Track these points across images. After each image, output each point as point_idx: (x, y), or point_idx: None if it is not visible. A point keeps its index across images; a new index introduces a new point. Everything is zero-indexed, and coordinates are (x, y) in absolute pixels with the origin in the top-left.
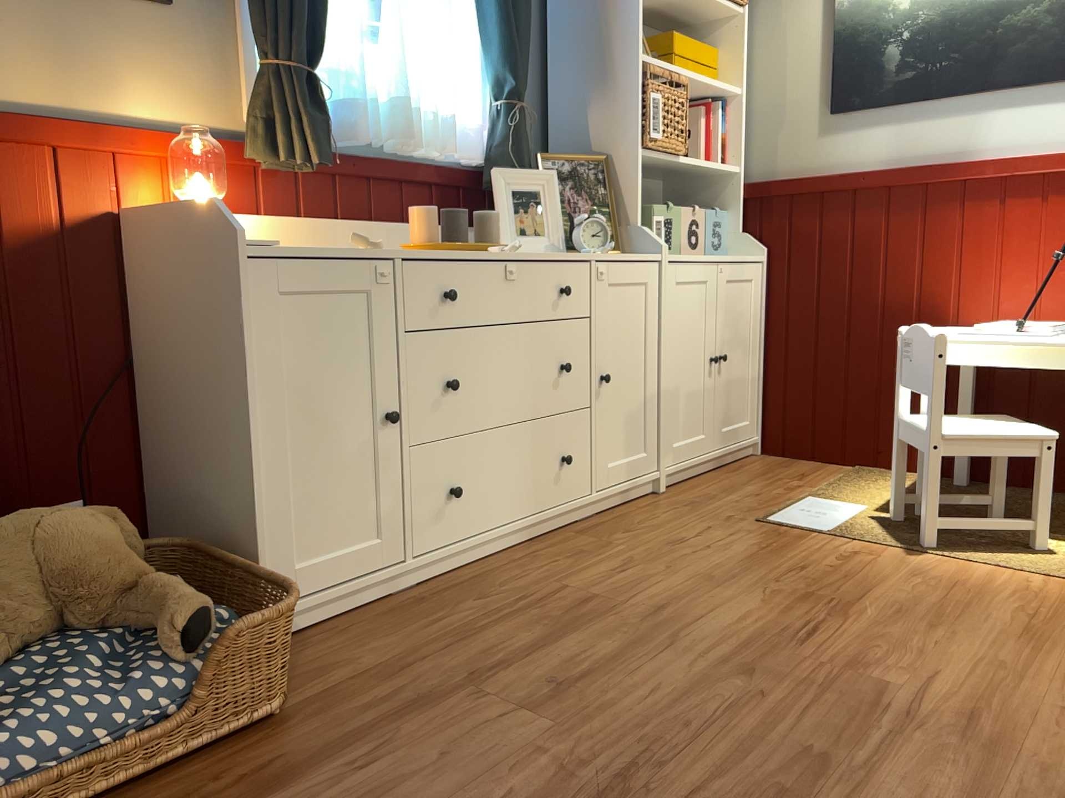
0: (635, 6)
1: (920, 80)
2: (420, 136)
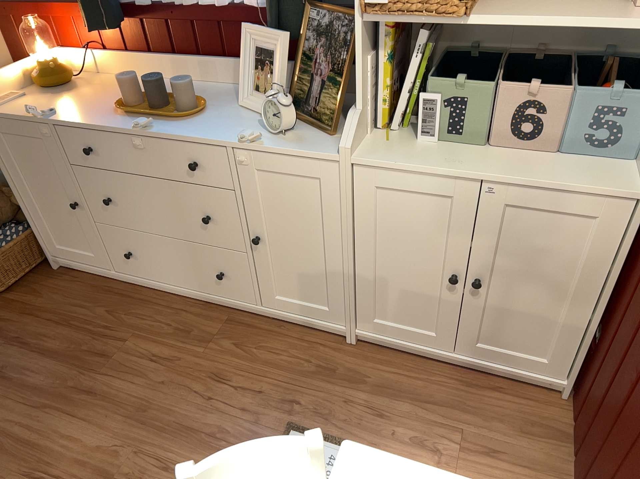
0: None
1: None
2: None
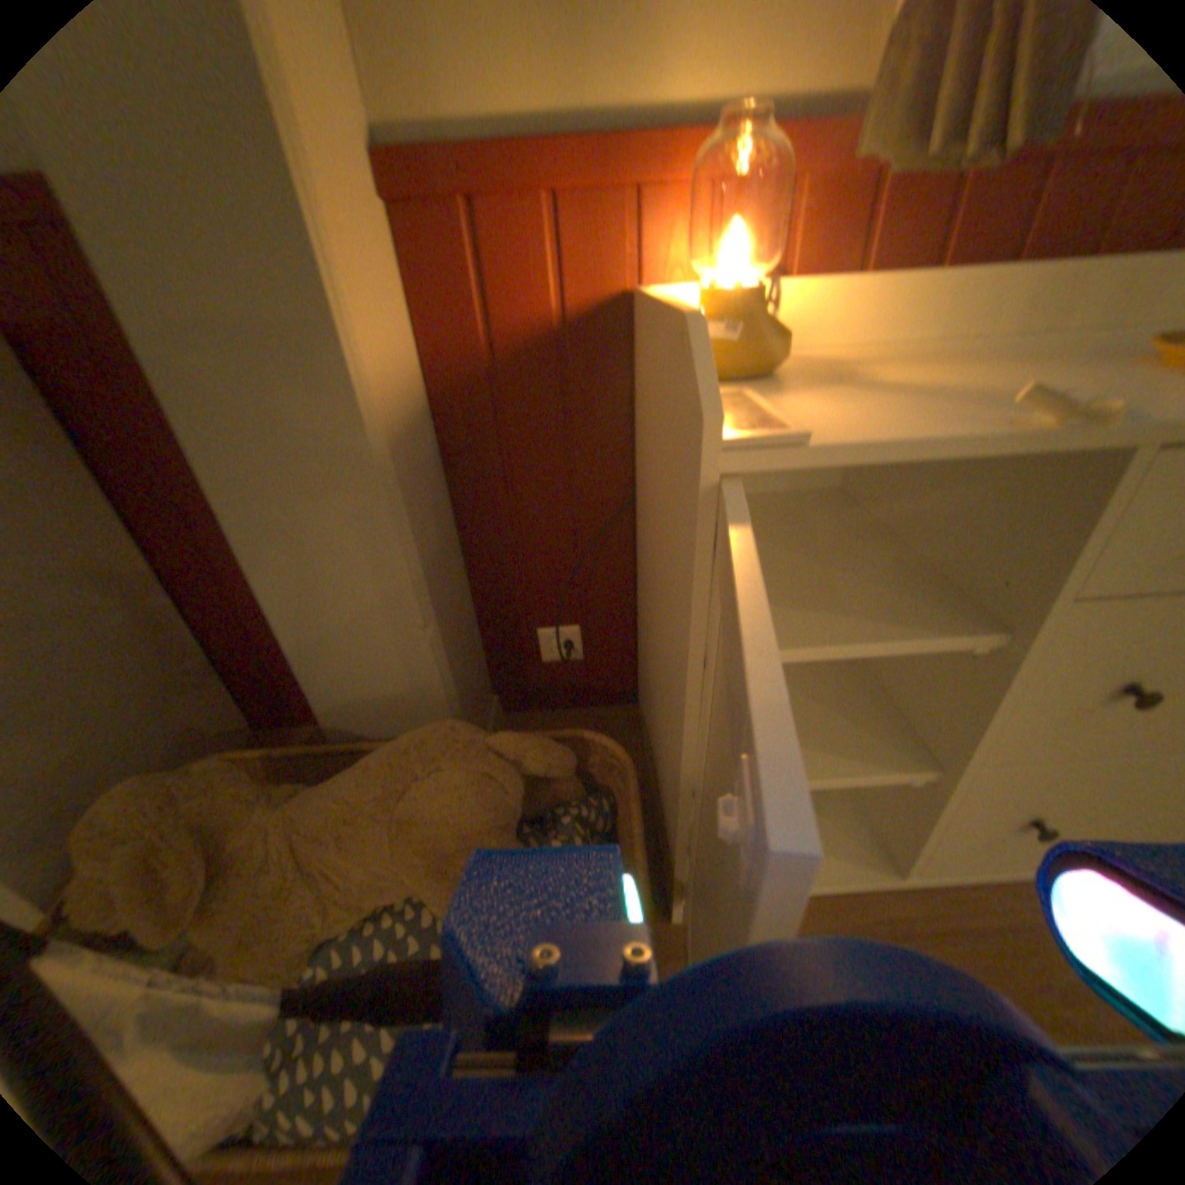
0: None
1: None
2: None
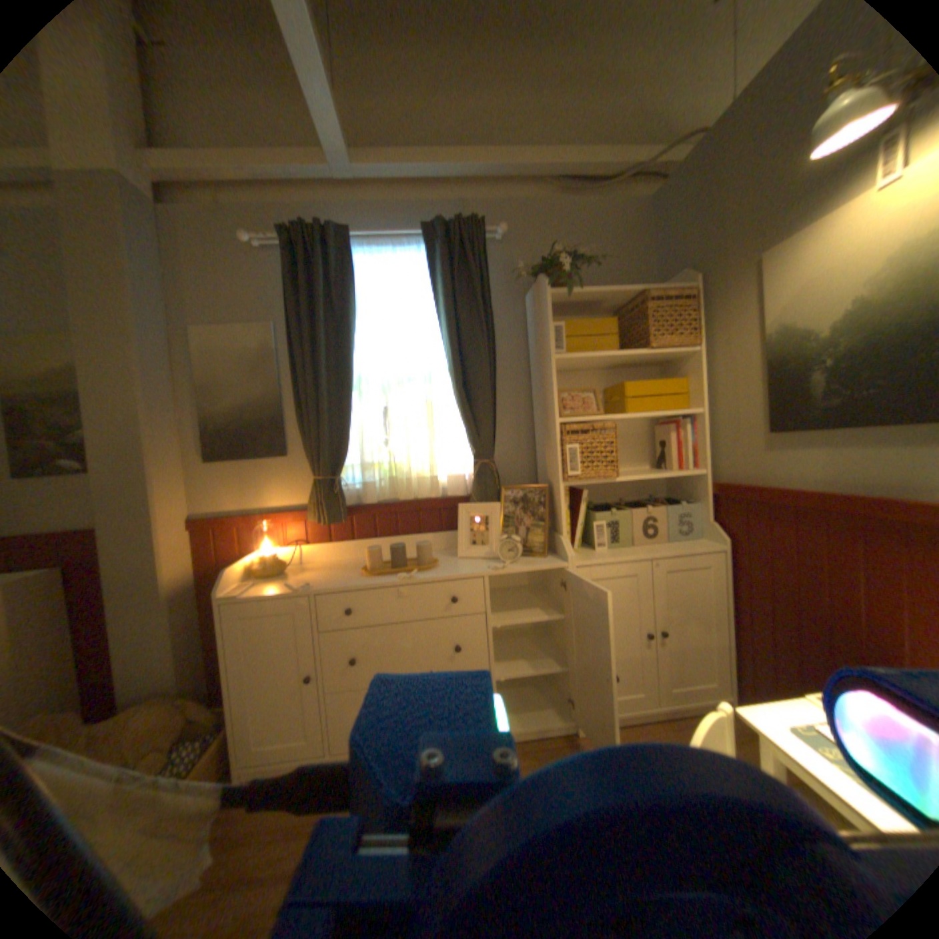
0: (553, 387)
1: (849, 405)
2: (425, 486)
